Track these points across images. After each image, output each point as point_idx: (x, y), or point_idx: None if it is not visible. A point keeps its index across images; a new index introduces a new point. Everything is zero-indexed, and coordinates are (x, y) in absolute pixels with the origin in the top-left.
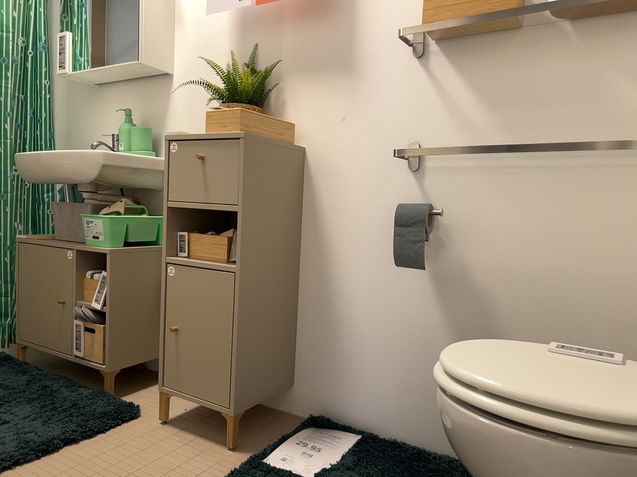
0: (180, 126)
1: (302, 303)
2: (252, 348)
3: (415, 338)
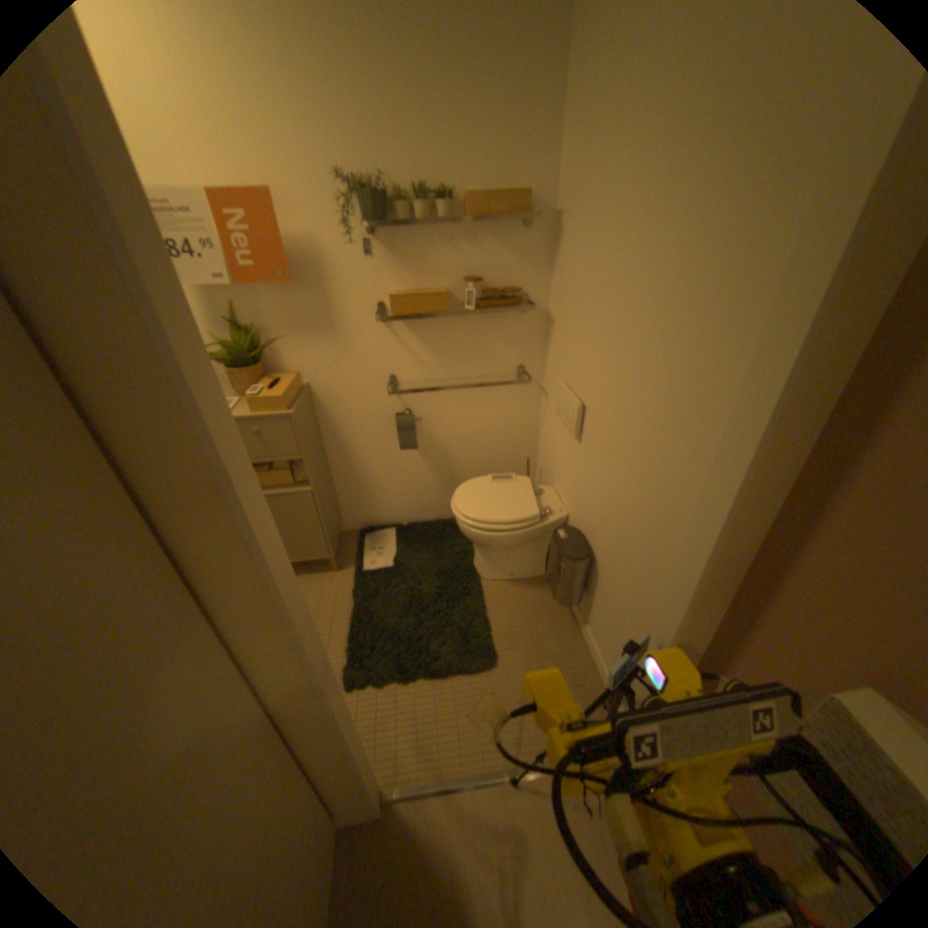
0: None
1: (335, 477)
2: (329, 523)
3: (412, 477)
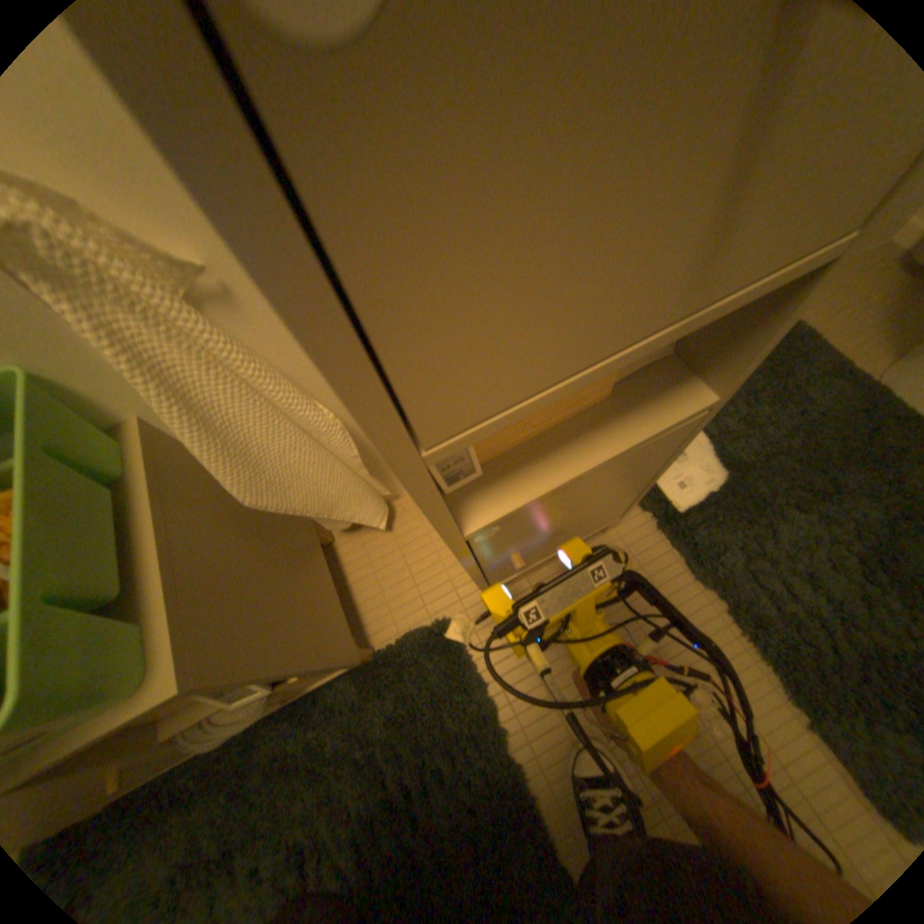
0: None
1: None
2: None
3: None
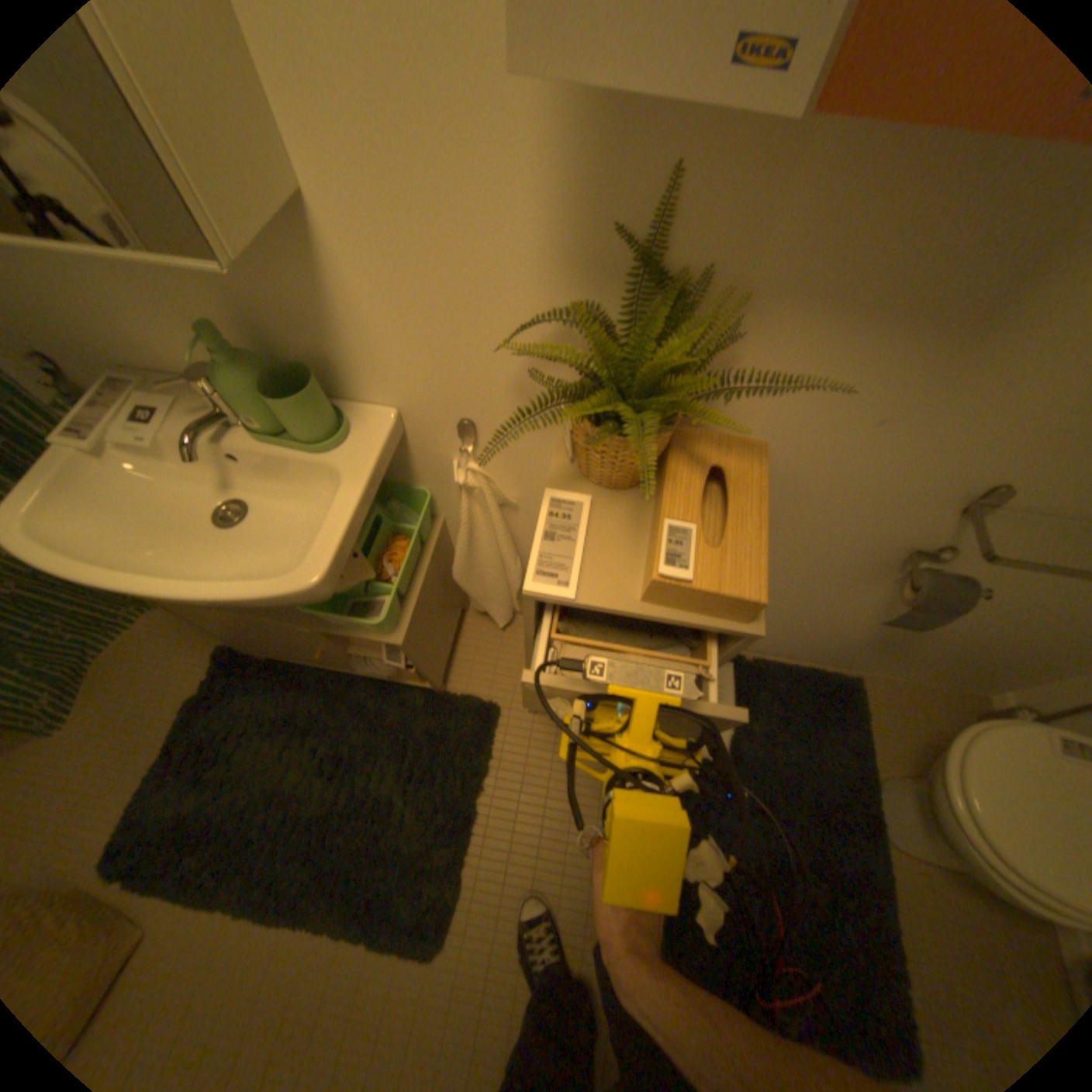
0: (374, 339)
1: None
2: None
3: (828, 622)
